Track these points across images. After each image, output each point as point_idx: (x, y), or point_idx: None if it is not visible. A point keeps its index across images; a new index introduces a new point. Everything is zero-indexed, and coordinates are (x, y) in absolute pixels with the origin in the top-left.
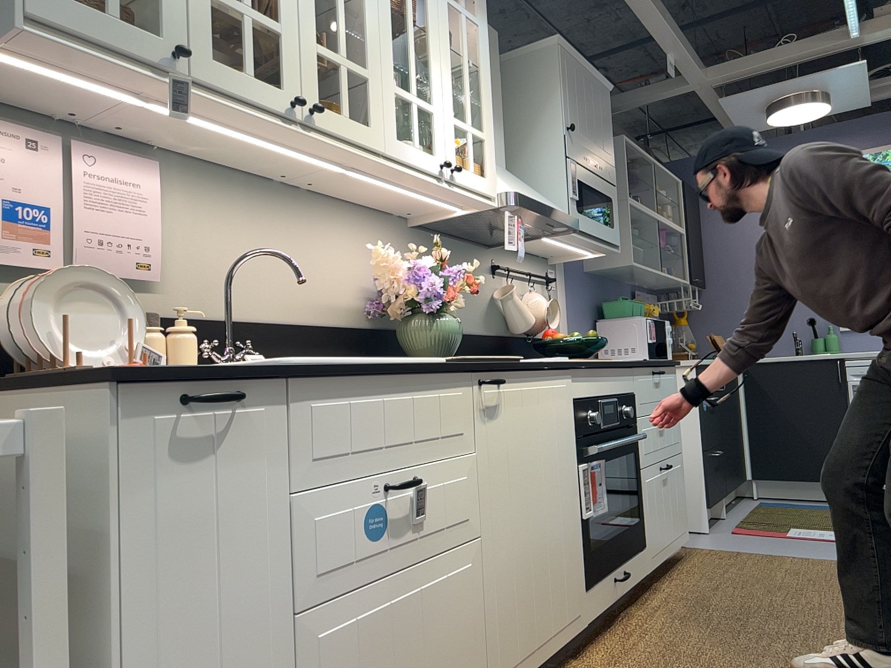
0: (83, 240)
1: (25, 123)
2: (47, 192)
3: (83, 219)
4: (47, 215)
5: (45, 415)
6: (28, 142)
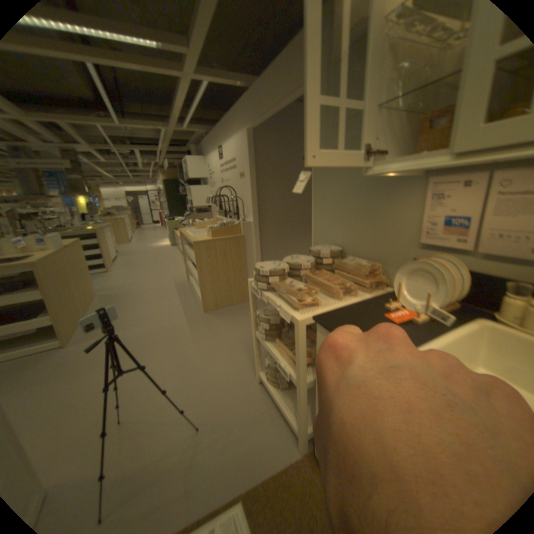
0: (488, 236)
1: (471, 171)
2: (472, 209)
3: (490, 224)
4: (469, 222)
5: (302, 321)
6: (466, 183)
